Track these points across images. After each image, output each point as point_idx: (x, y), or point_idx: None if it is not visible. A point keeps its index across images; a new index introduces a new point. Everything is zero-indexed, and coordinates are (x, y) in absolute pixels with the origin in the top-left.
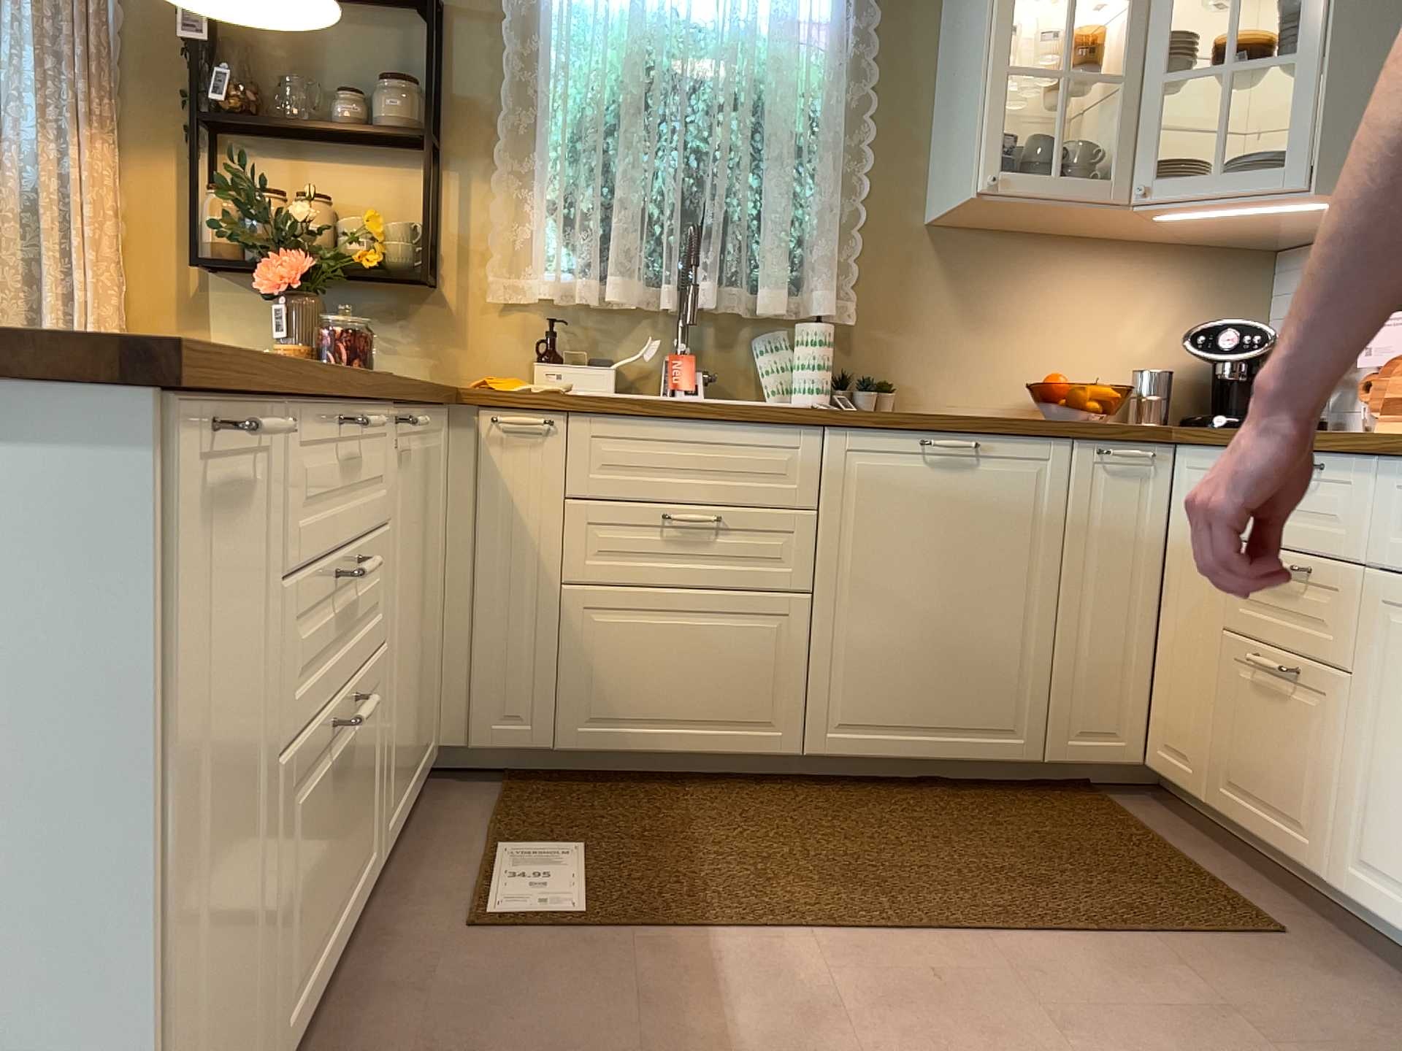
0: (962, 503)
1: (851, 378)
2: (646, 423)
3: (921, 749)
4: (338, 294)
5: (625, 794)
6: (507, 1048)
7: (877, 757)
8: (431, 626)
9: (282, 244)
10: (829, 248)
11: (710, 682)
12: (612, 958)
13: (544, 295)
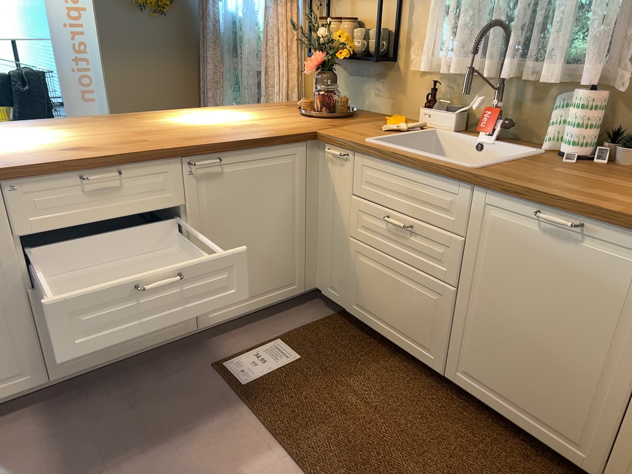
0: (561, 267)
1: (626, 134)
2: (383, 162)
3: (509, 413)
4: (360, 66)
5: (364, 344)
6: (145, 411)
7: (482, 401)
8: (285, 240)
9: (318, 48)
10: (612, 30)
11: (402, 311)
12: (220, 407)
13: (421, 70)
